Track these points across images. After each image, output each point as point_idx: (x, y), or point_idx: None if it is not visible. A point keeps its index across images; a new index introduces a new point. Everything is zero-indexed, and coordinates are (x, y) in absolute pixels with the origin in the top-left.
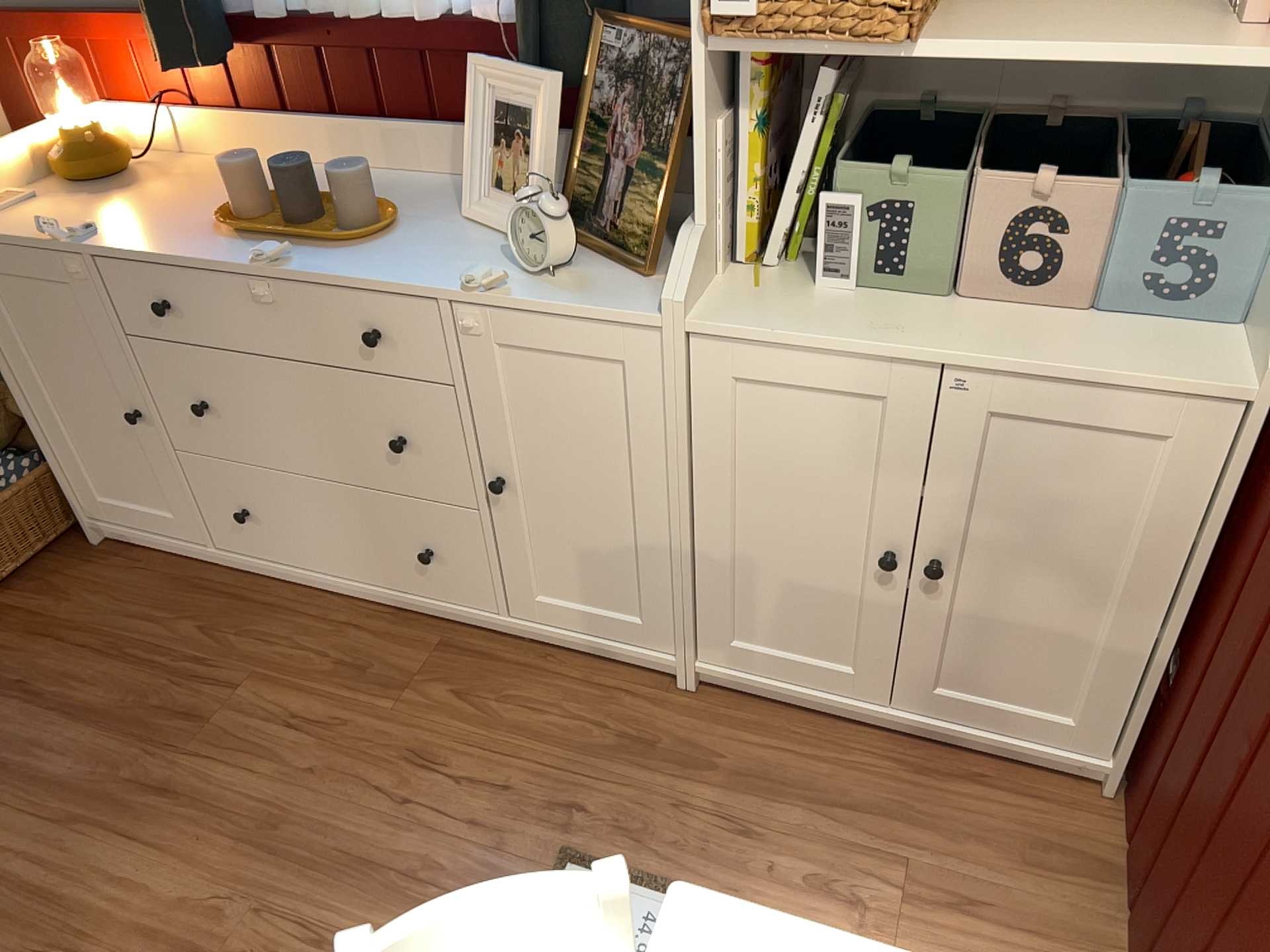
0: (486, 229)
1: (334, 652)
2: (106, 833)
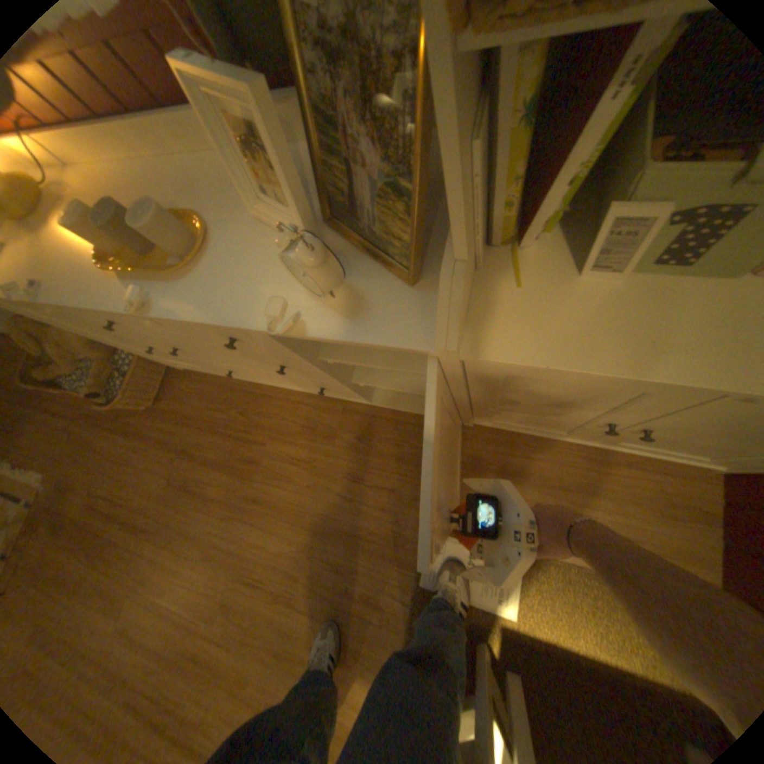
0: (266, 224)
1: (295, 424)
2: (237, 529)
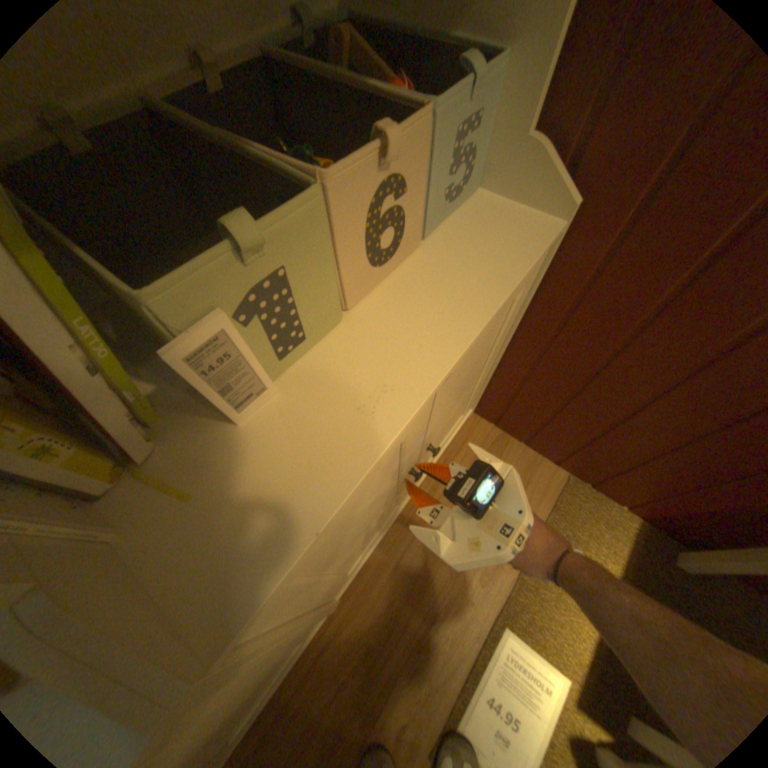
0: None
1: None
2: None
